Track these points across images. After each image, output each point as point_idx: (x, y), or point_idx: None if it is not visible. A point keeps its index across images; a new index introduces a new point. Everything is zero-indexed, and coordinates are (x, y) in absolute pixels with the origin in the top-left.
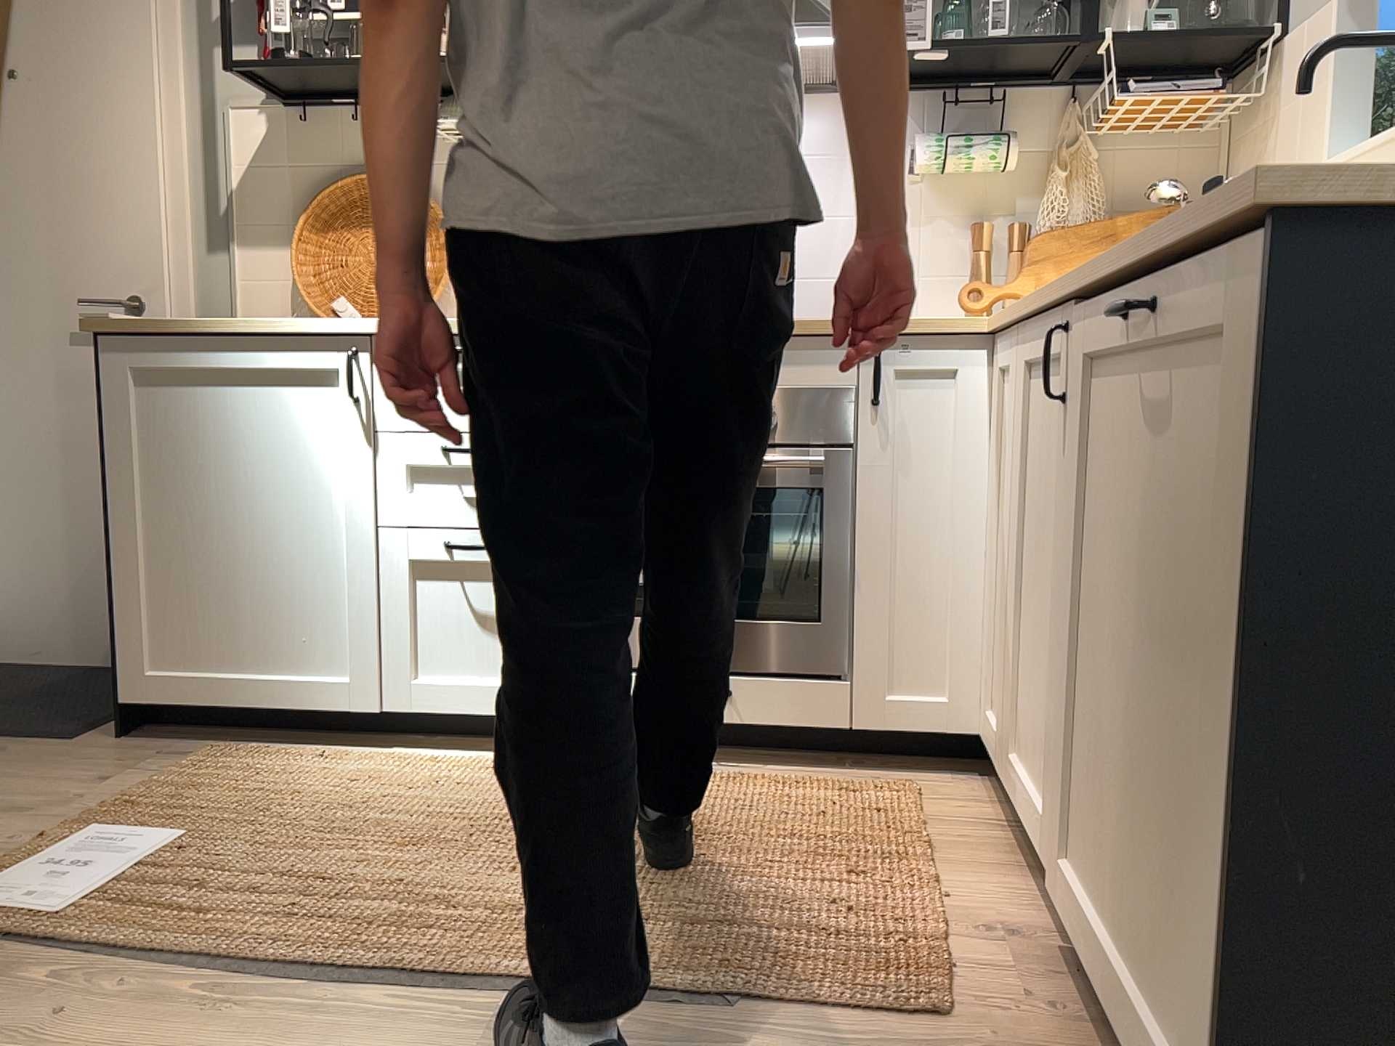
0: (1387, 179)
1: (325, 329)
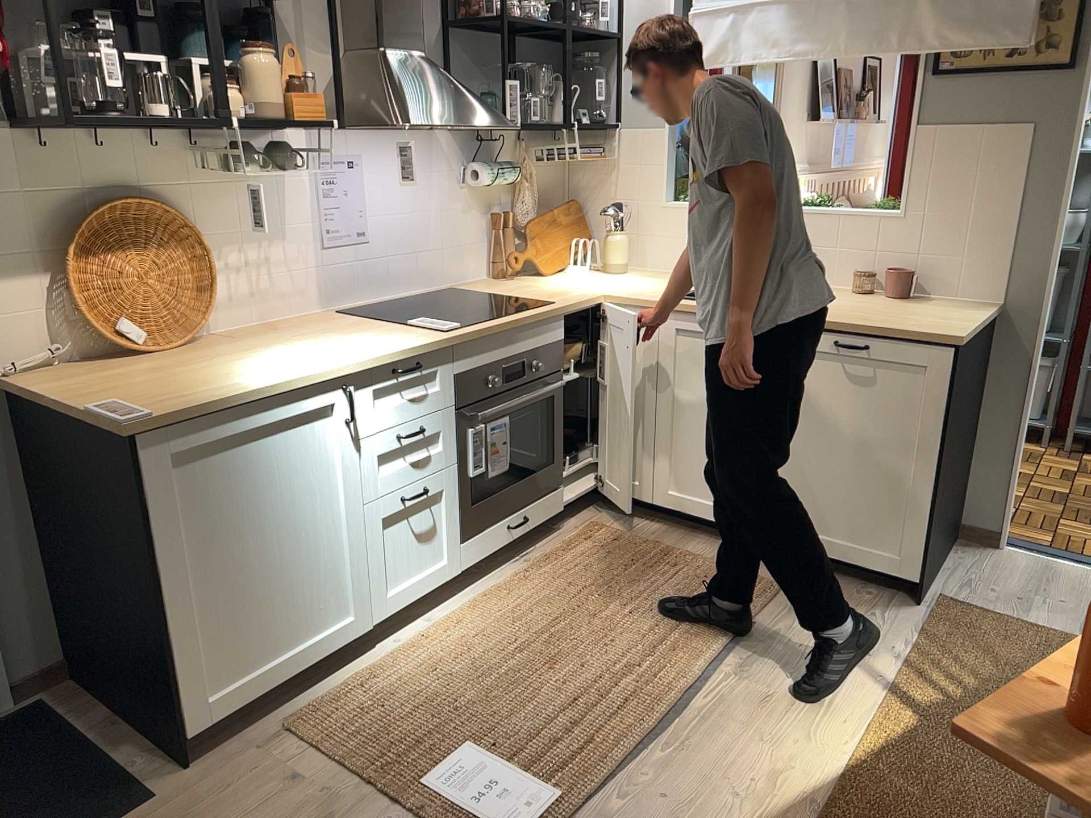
0: (969, 333)
1: (328, 376)
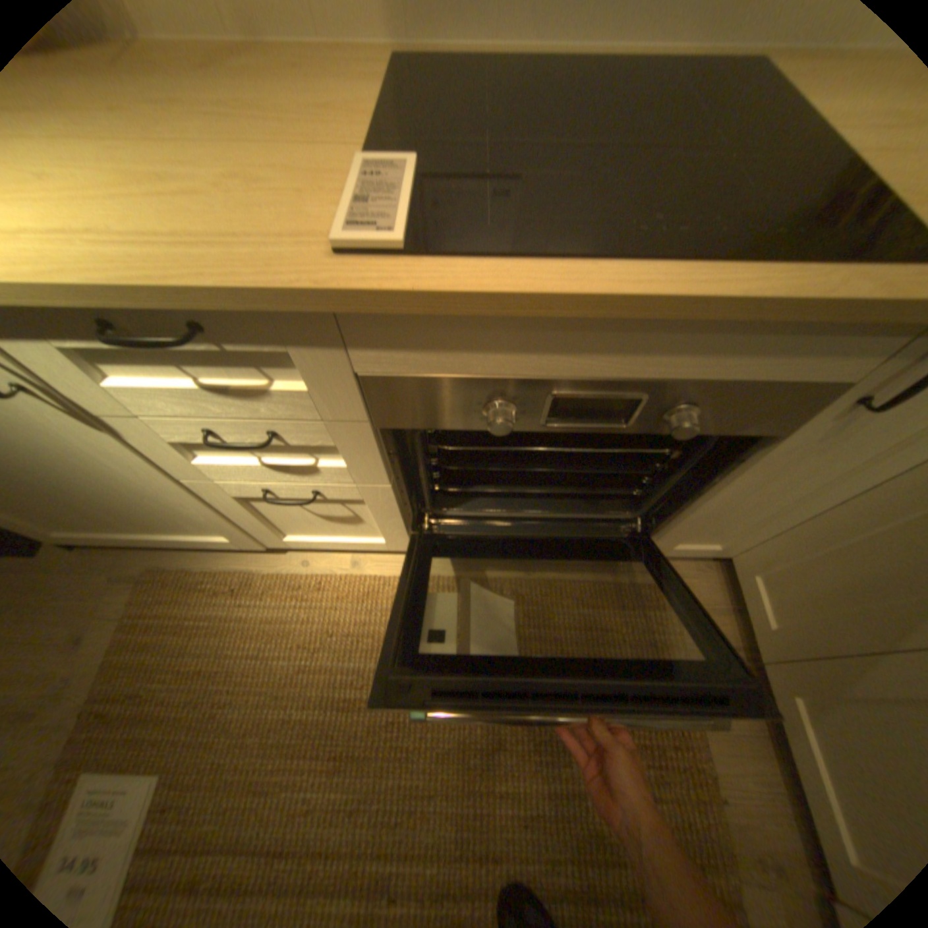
0: None
1: None
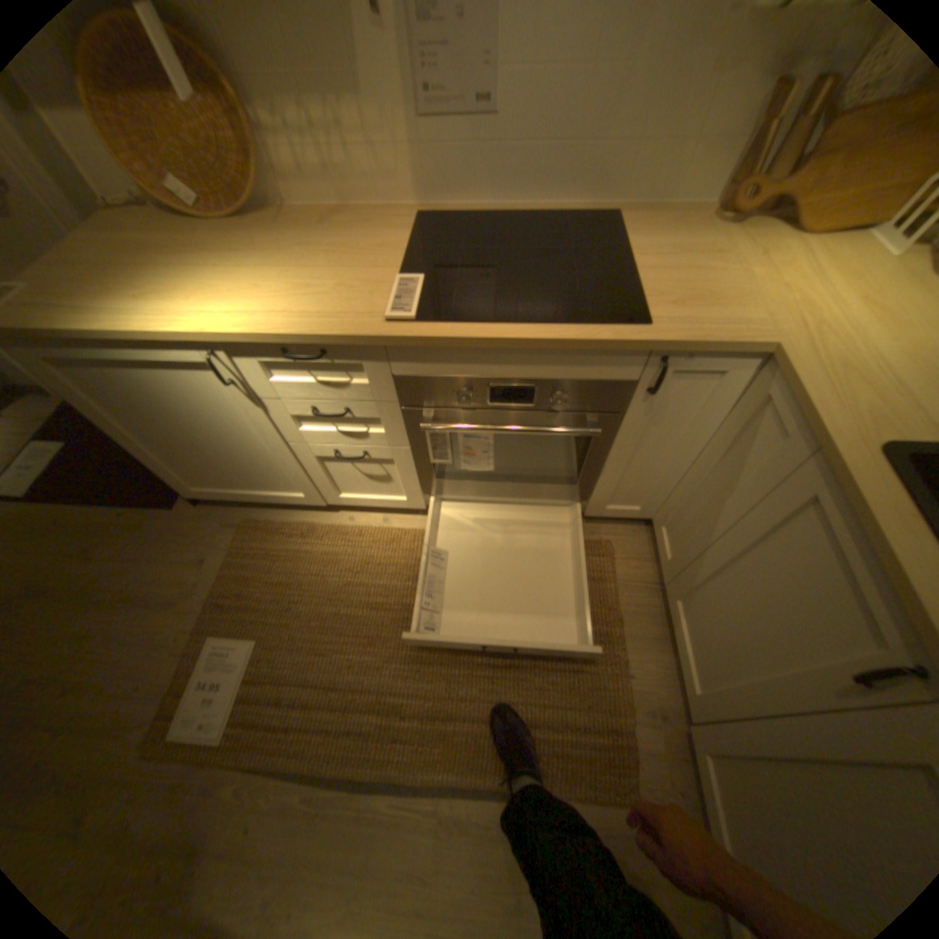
0: None
1: (172, 335)
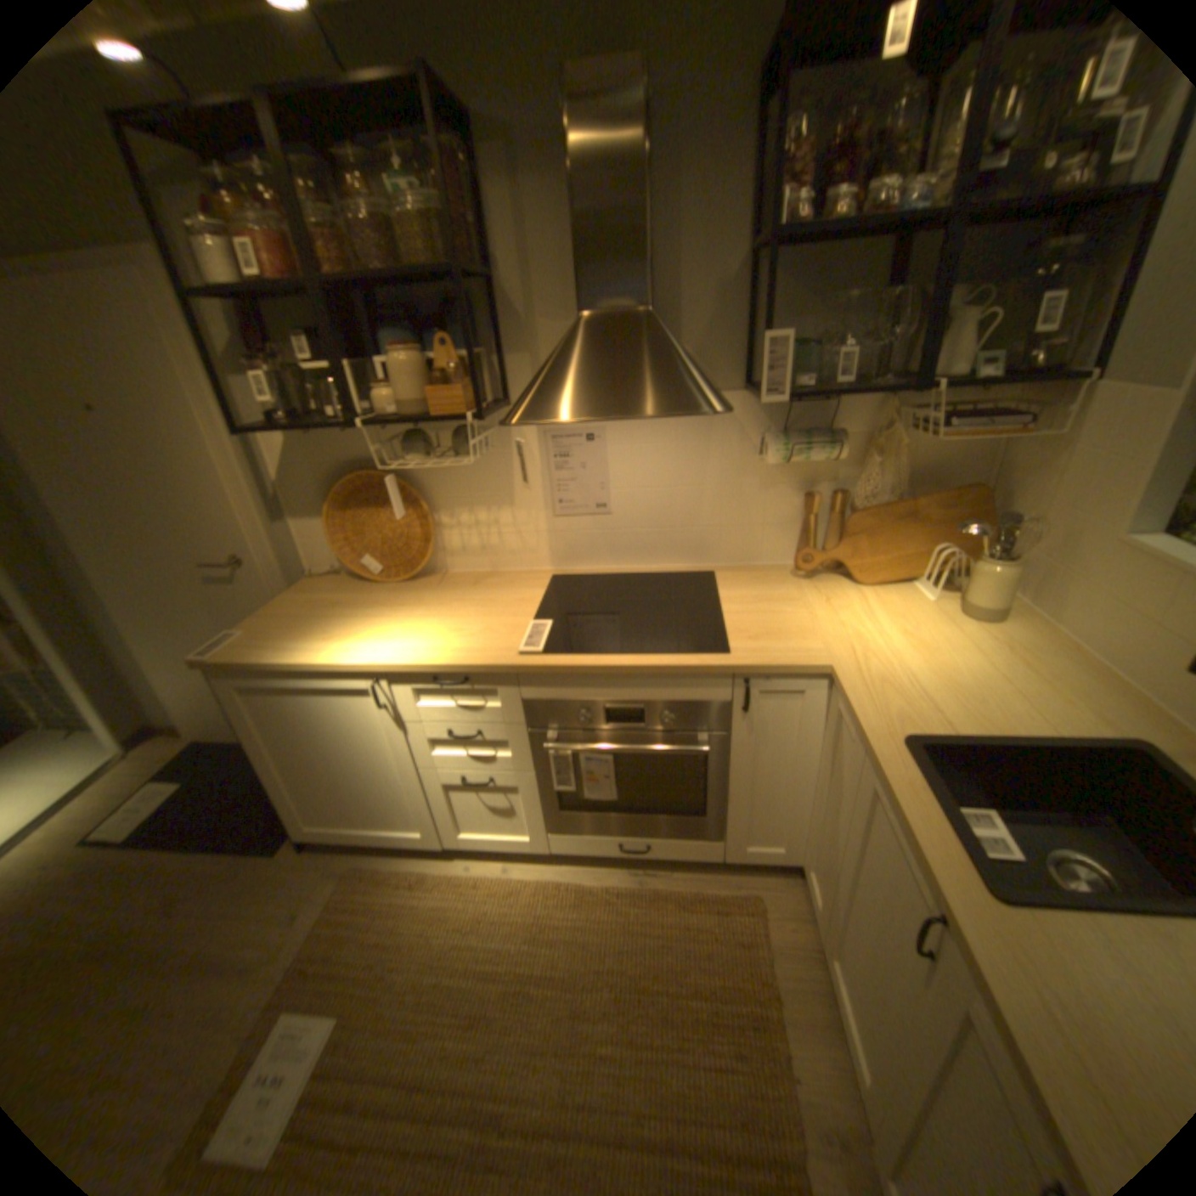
0: None
1: (351, 669)
